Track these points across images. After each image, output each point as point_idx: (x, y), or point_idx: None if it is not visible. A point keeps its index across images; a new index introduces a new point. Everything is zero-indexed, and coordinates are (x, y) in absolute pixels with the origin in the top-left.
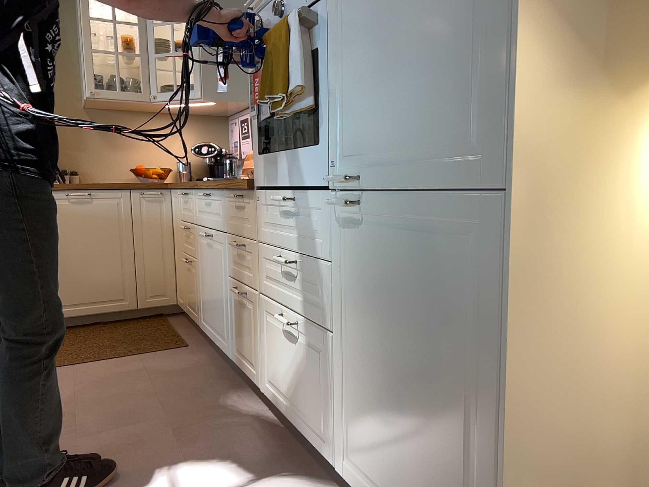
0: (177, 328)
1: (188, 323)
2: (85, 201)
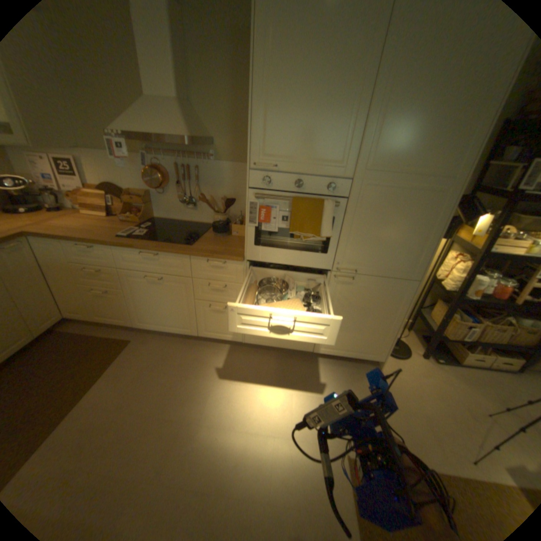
0: (86, 334)
1: (86, 326)
2: None
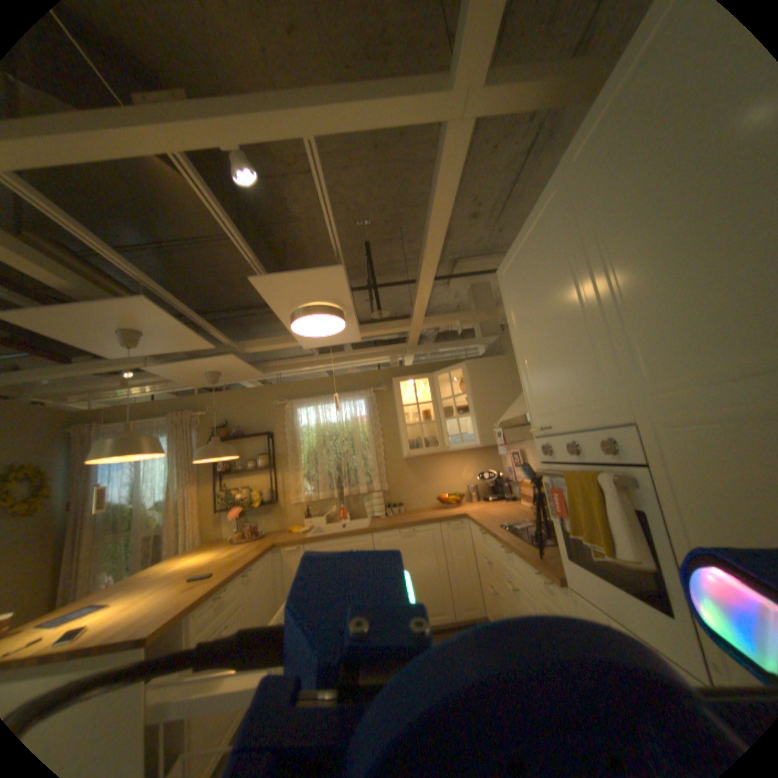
0: None
1: None
2: (411, 535)
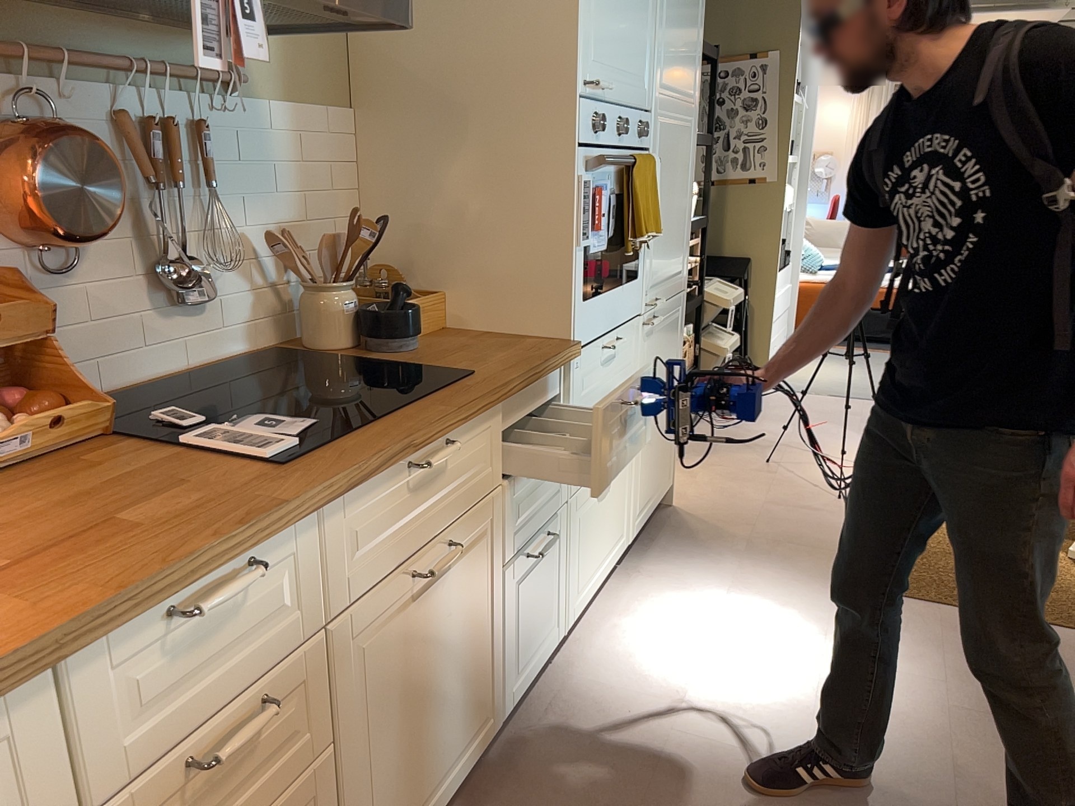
0: None
1: None
2: None
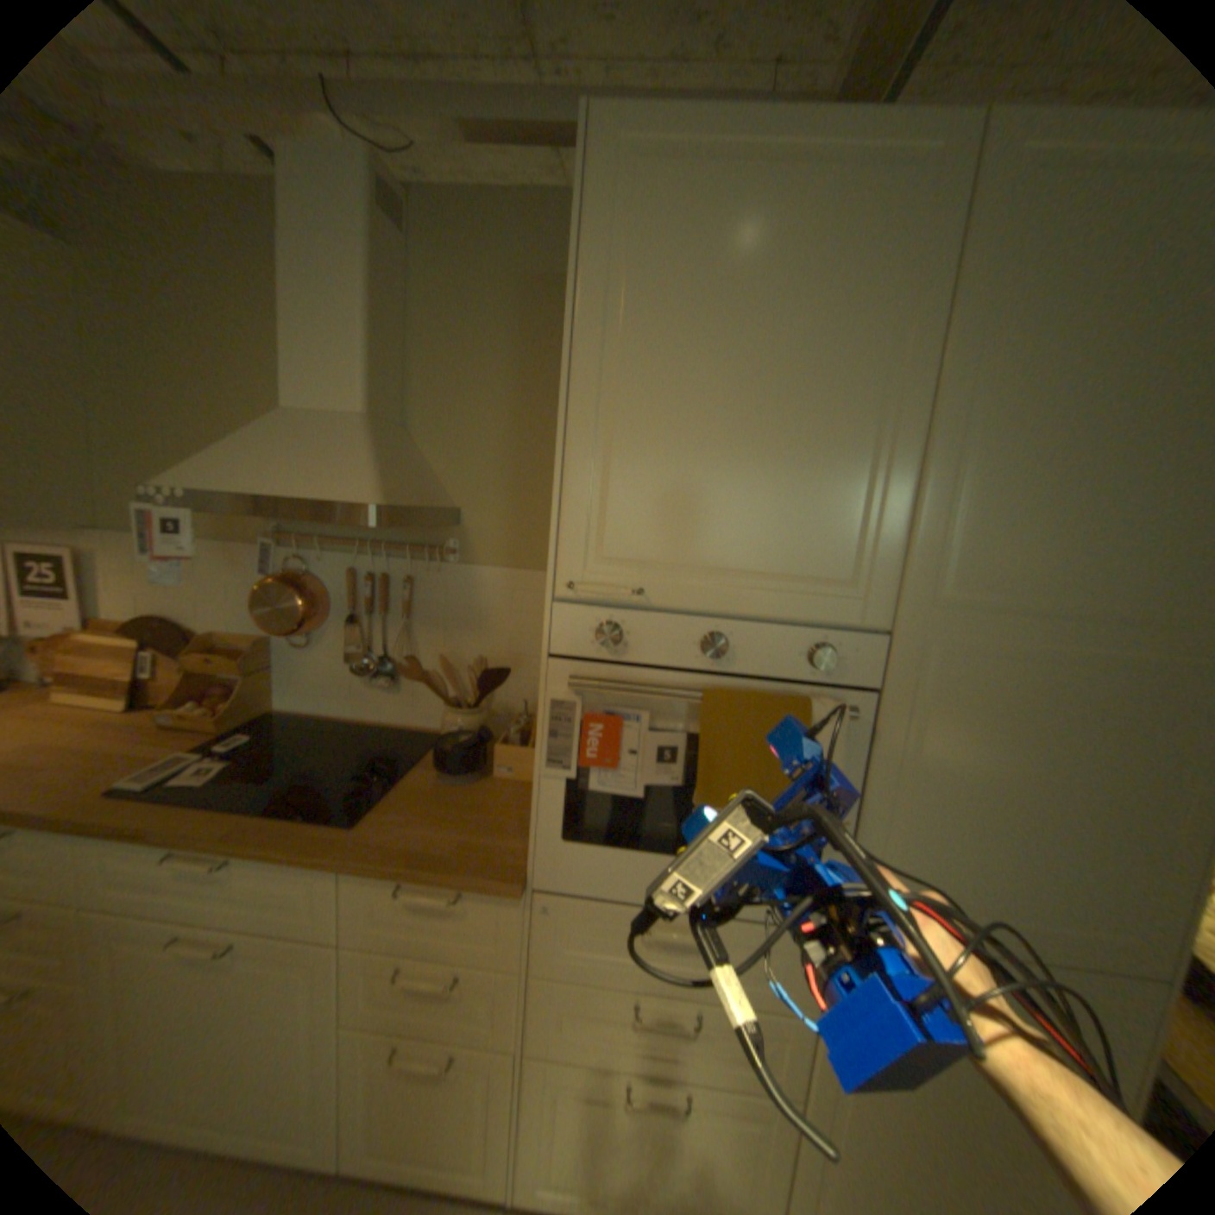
0: None
1: None
2: None
